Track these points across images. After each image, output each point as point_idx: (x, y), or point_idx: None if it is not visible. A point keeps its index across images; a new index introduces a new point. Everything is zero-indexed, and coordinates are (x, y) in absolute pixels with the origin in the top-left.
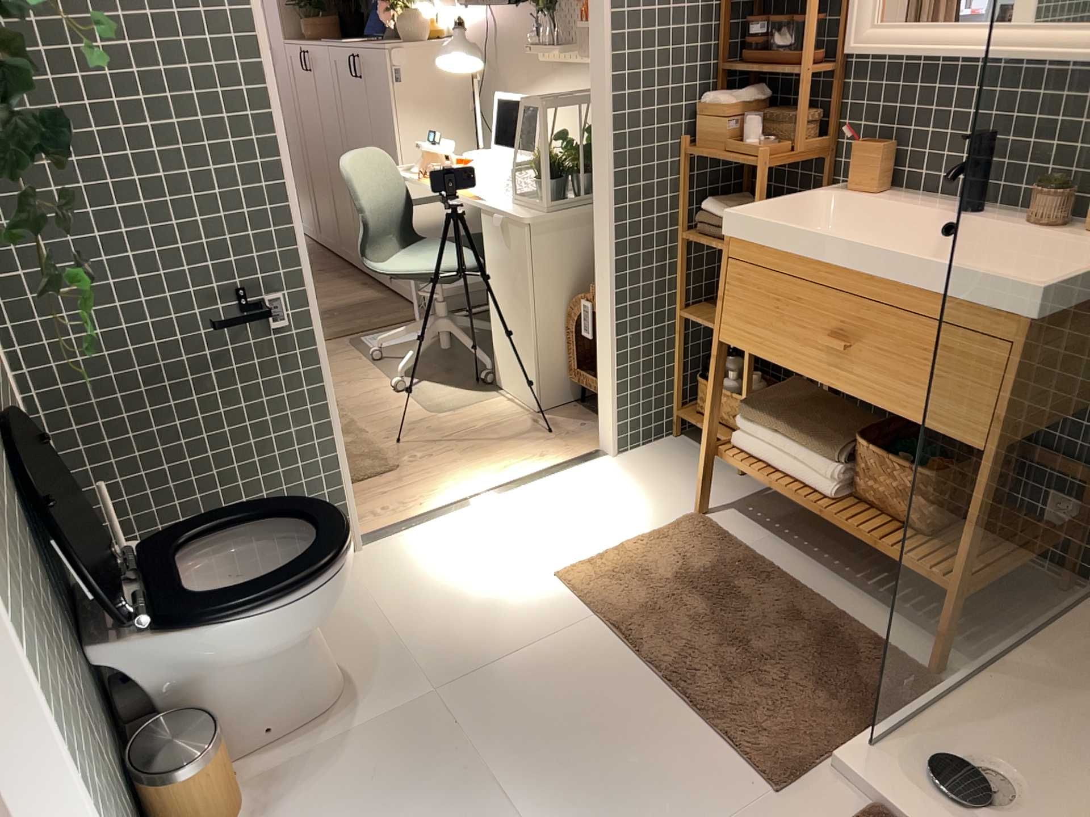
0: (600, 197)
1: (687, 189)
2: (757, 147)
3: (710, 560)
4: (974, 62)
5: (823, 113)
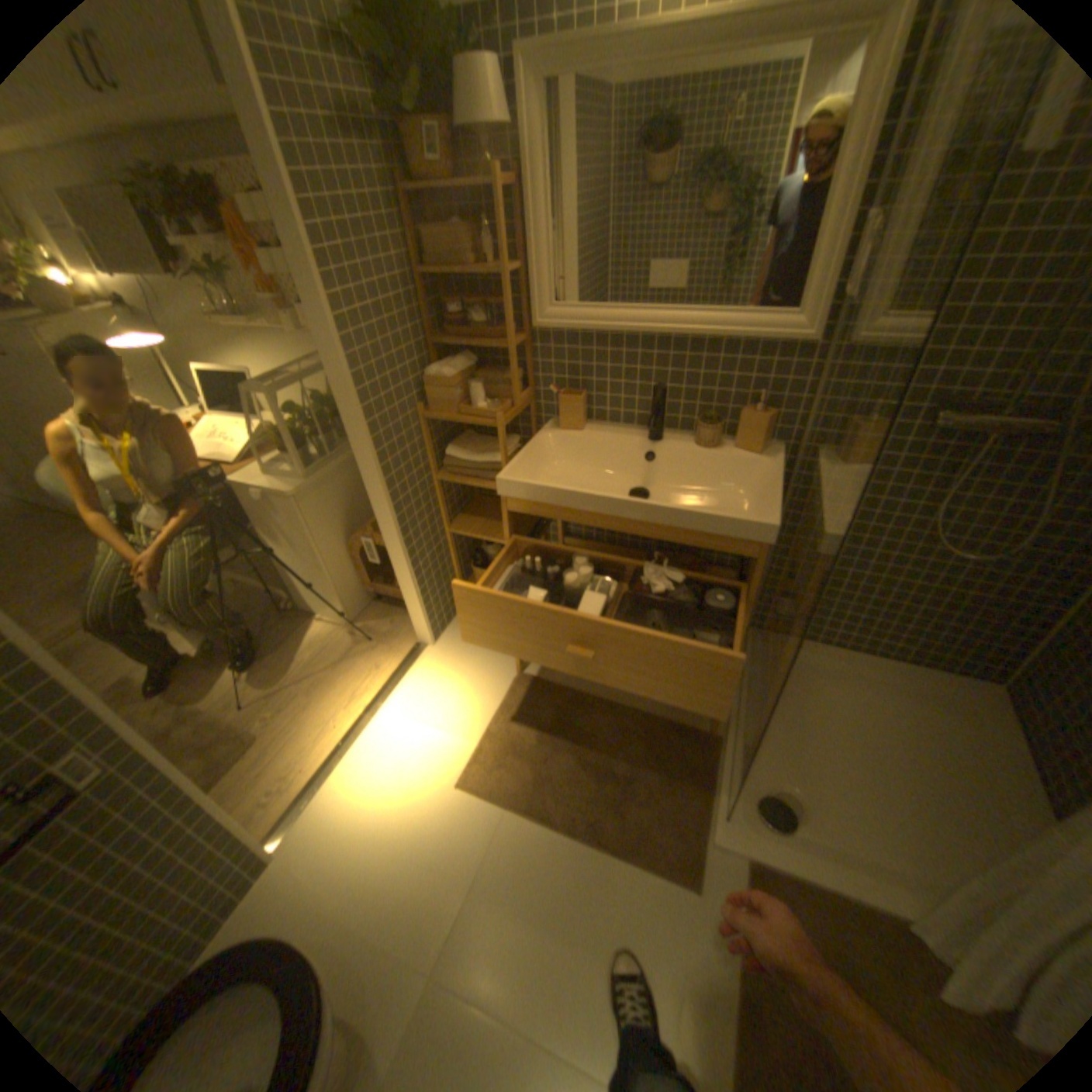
0: (369, 474)
1: (435, 445)
2: (496, 413)
3: (551, 712)
4: (660, 341)
5: (520, 367)
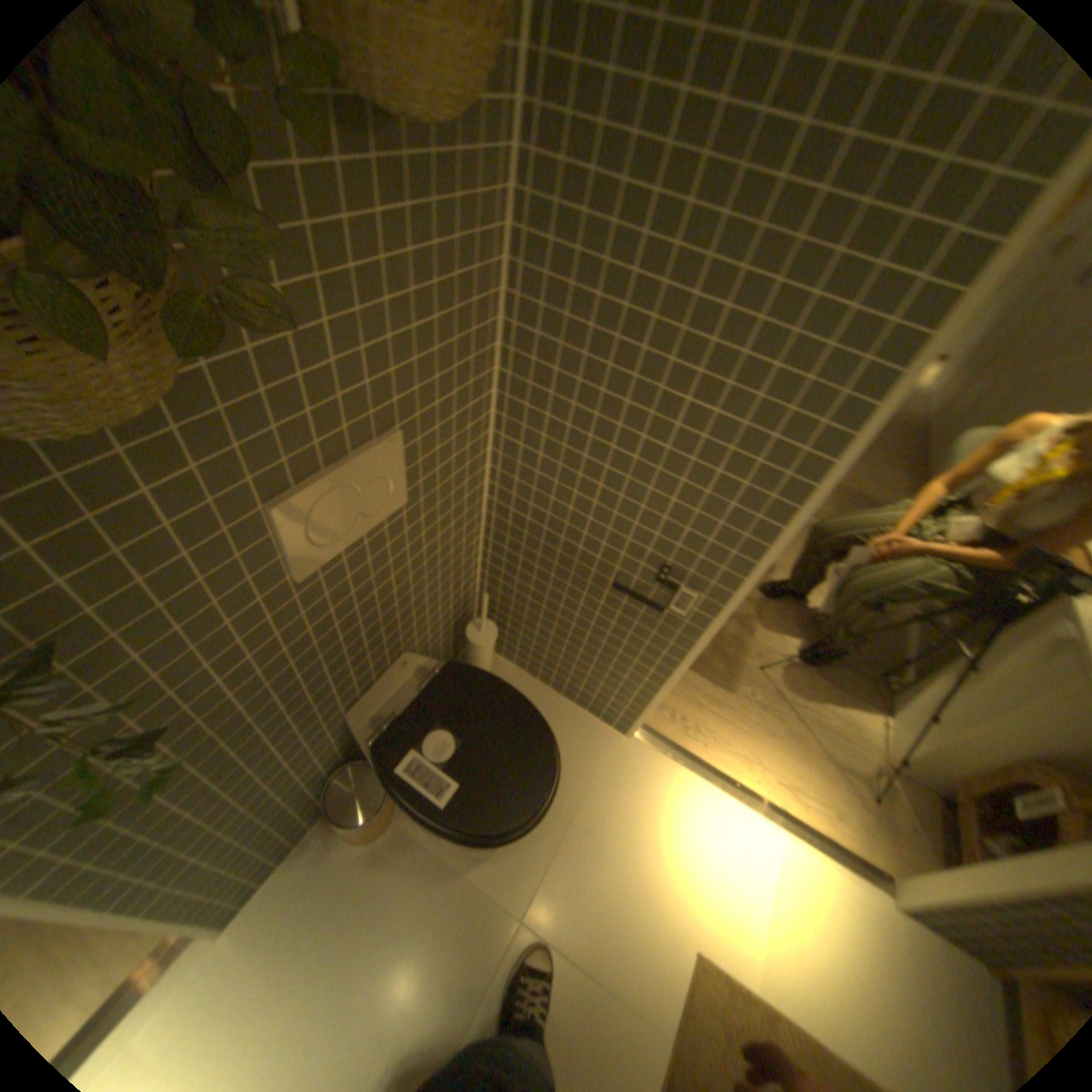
0: None
1: None
2: None
3: None
4: None
5: None
